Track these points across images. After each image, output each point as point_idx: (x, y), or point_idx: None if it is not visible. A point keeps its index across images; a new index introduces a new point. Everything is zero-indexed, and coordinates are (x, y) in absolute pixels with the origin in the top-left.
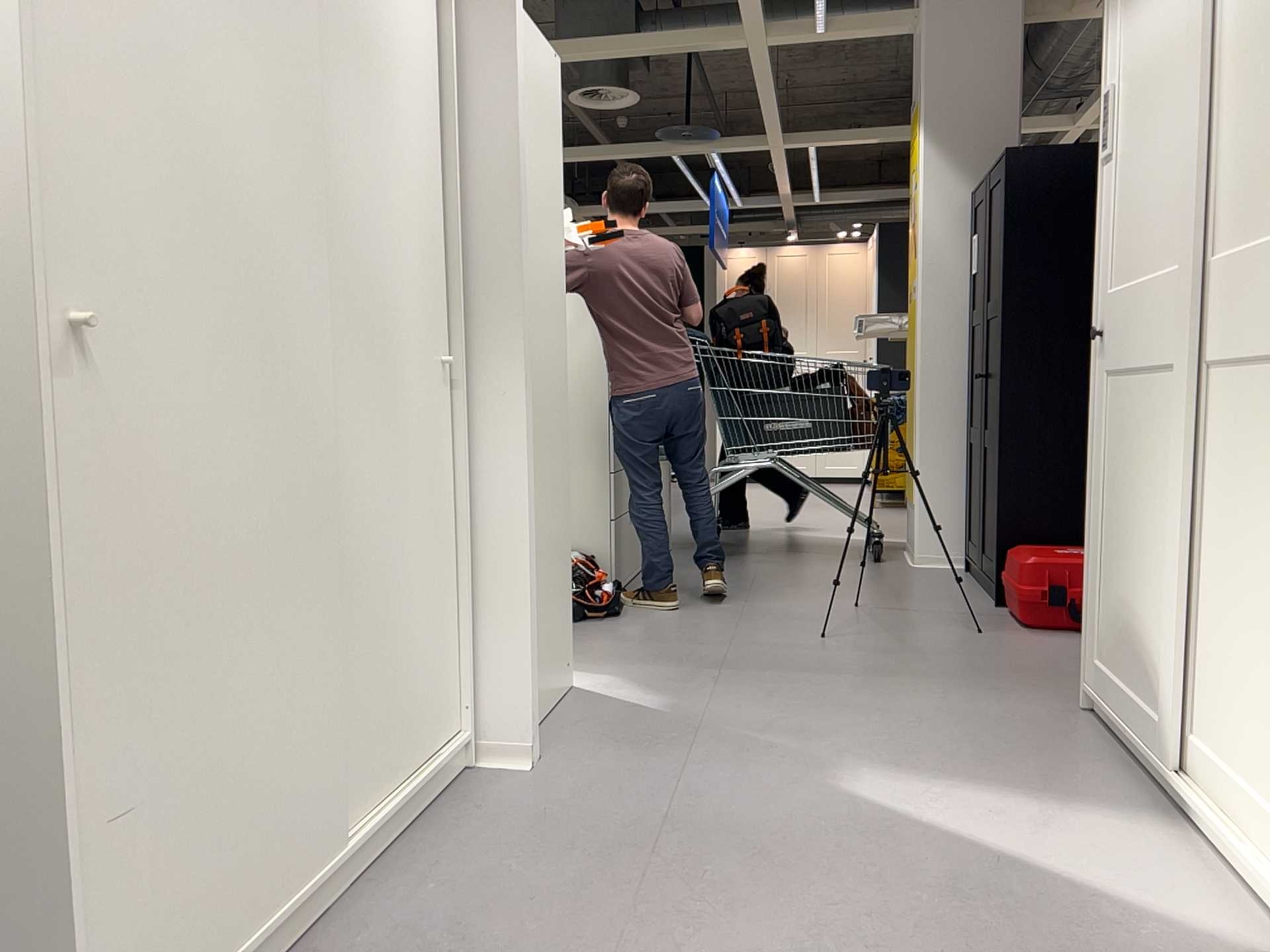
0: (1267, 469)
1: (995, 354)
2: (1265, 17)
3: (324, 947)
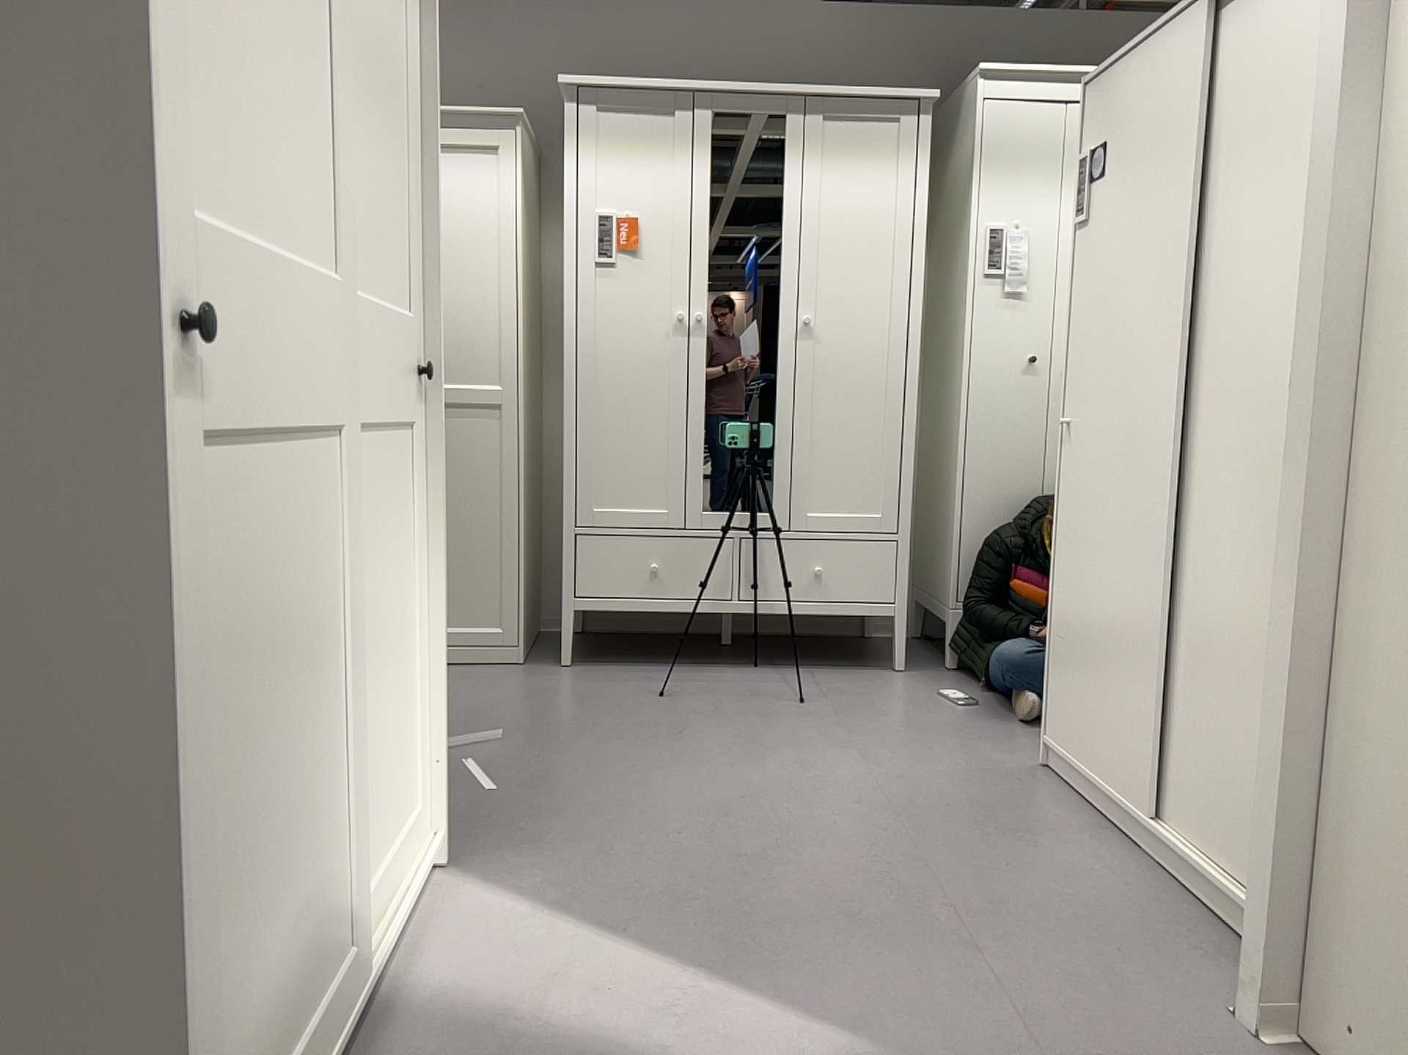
0: (384, 536)
1: None
2: (362, 53)
3: (1102, 835)
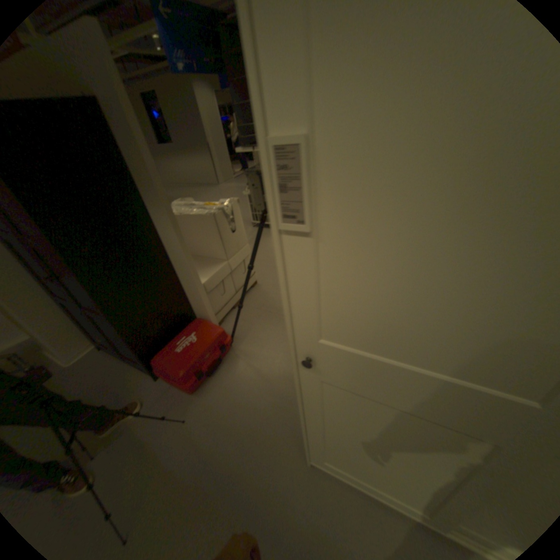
0: None
1: (73, 280)
2: None
3: None
